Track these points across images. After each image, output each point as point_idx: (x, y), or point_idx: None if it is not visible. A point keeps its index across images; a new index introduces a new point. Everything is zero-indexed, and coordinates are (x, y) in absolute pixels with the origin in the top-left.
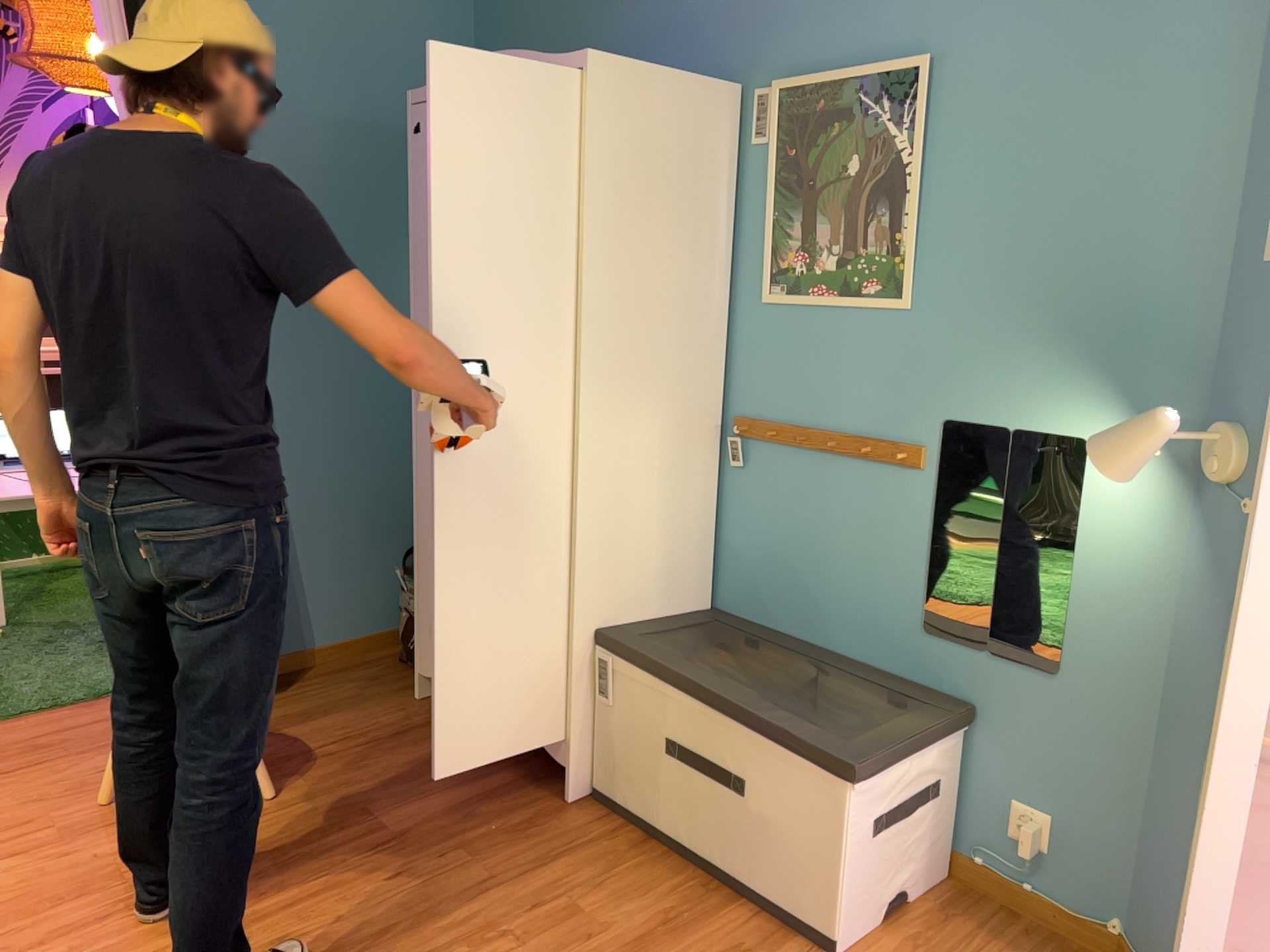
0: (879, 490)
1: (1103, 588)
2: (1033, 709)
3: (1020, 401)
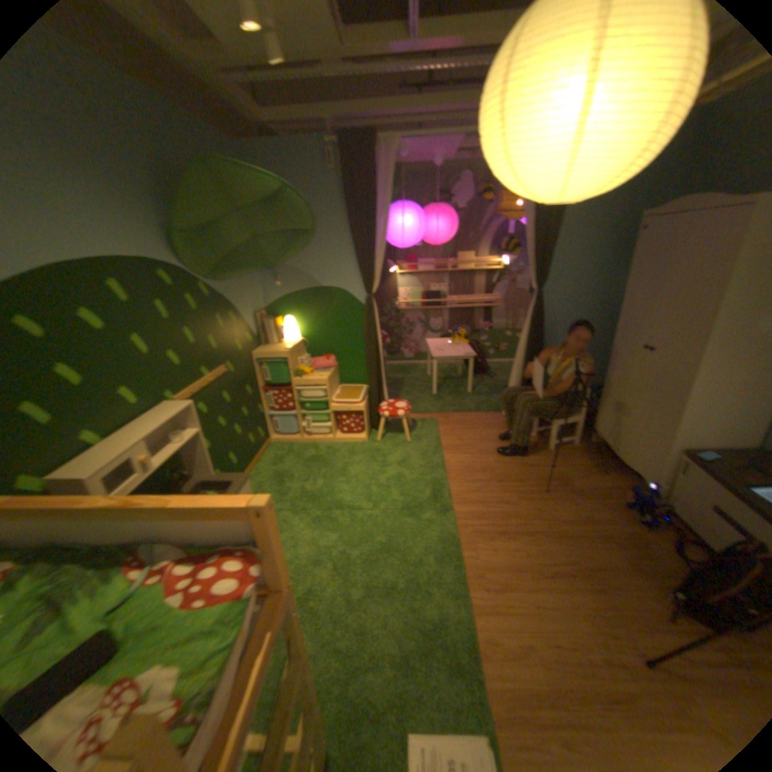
0: None
1: None
2: None
3: None
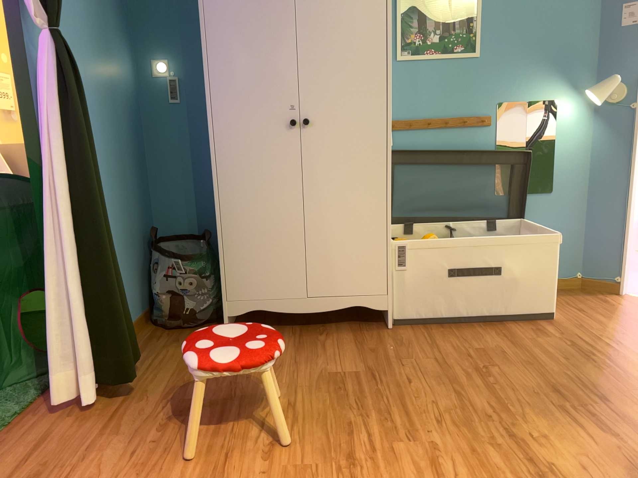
0: (469, 140)
1: (566, 155)
2: (543, 210)
3: (530, 90)
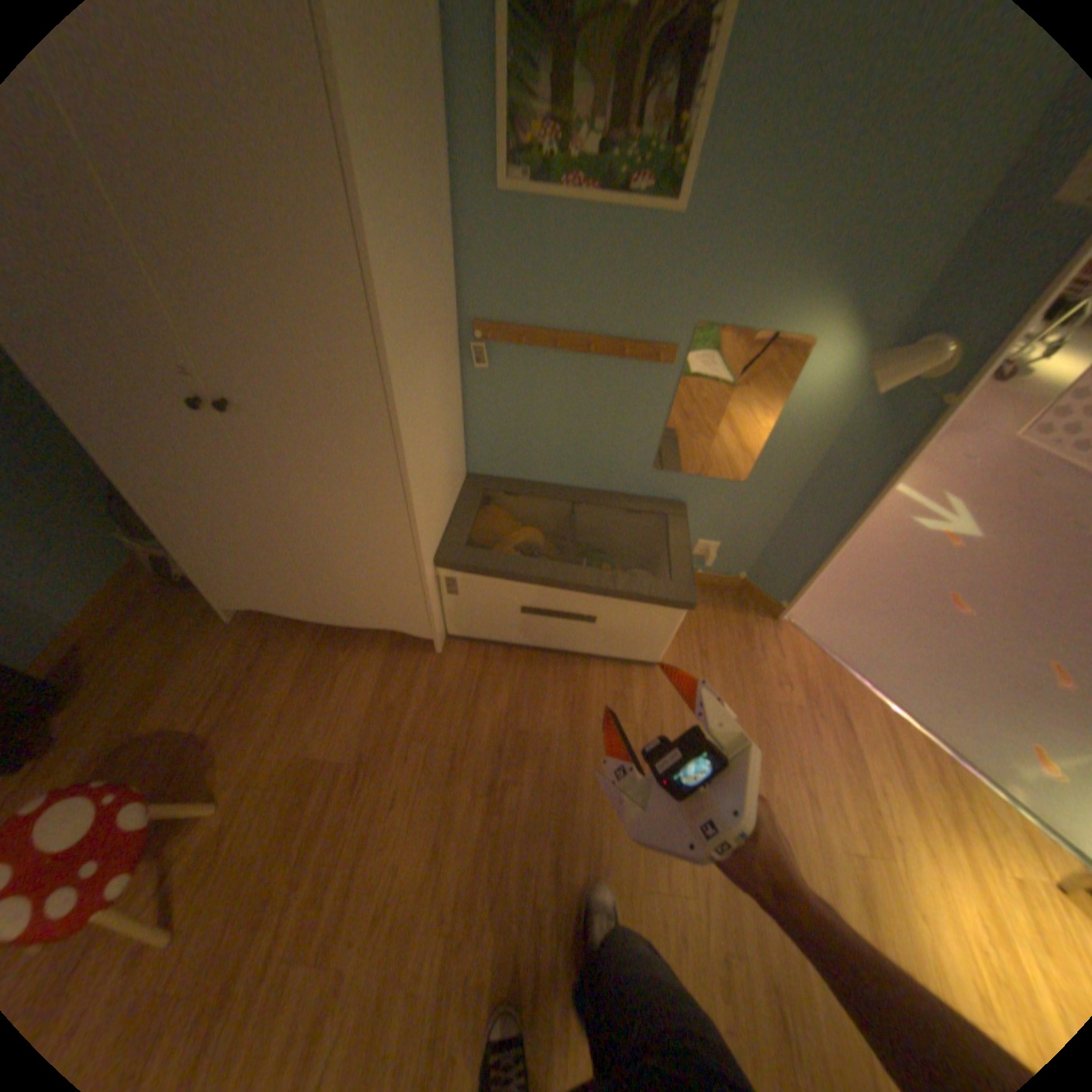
0: (629, 380)
1: (792, 432)
2: (723, 499)
3: (772, 307)
